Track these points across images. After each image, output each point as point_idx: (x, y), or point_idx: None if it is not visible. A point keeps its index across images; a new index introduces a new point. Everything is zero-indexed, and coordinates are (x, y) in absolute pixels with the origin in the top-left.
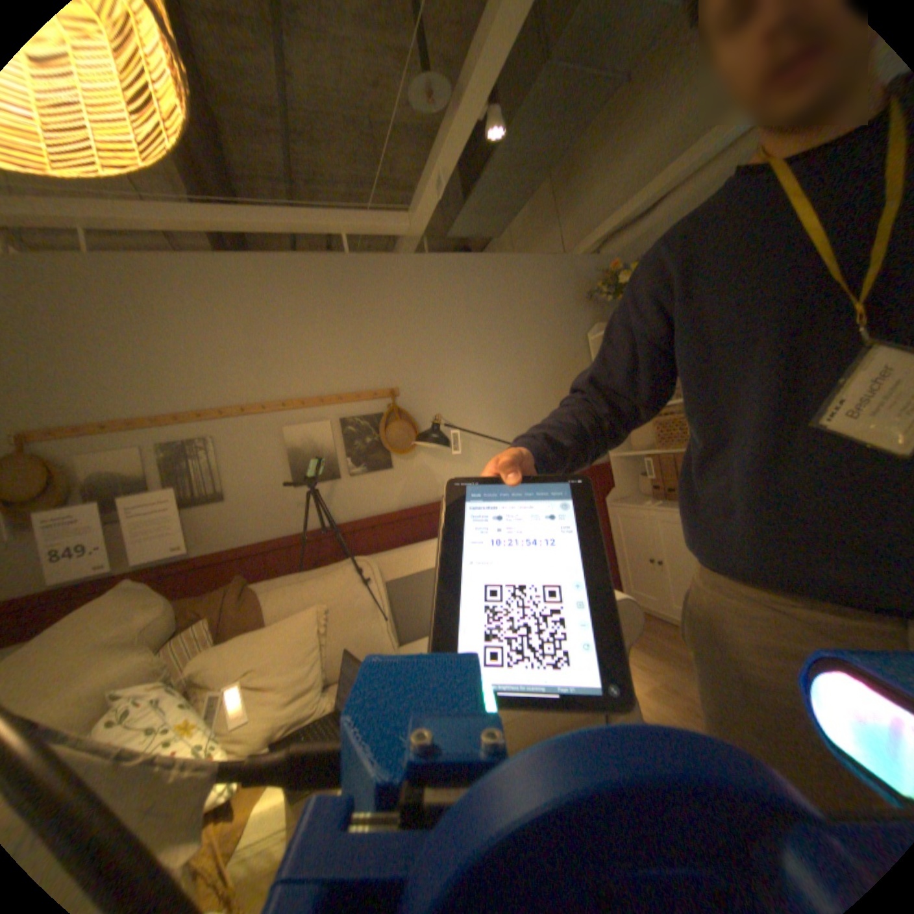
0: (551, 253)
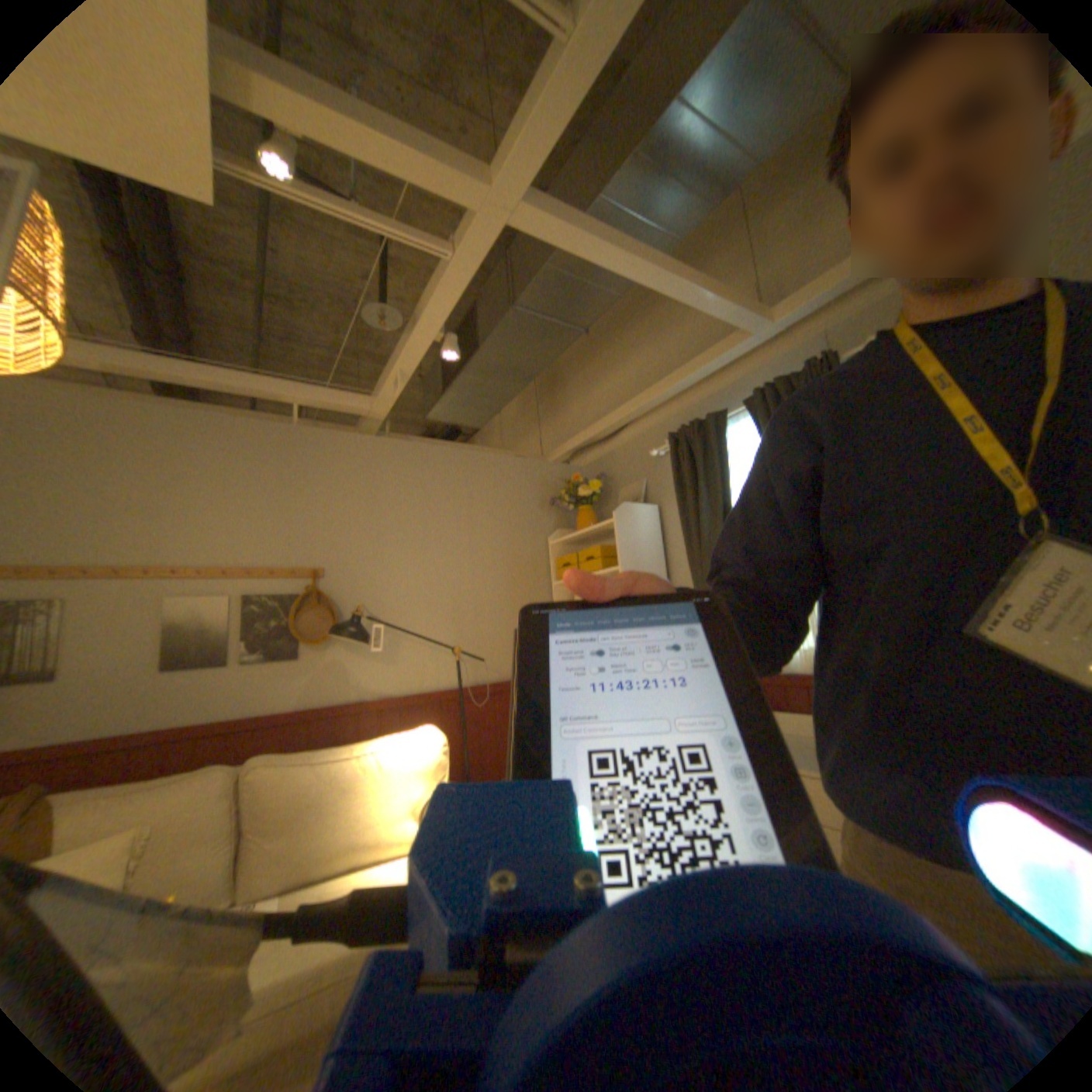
0: (520, 457)
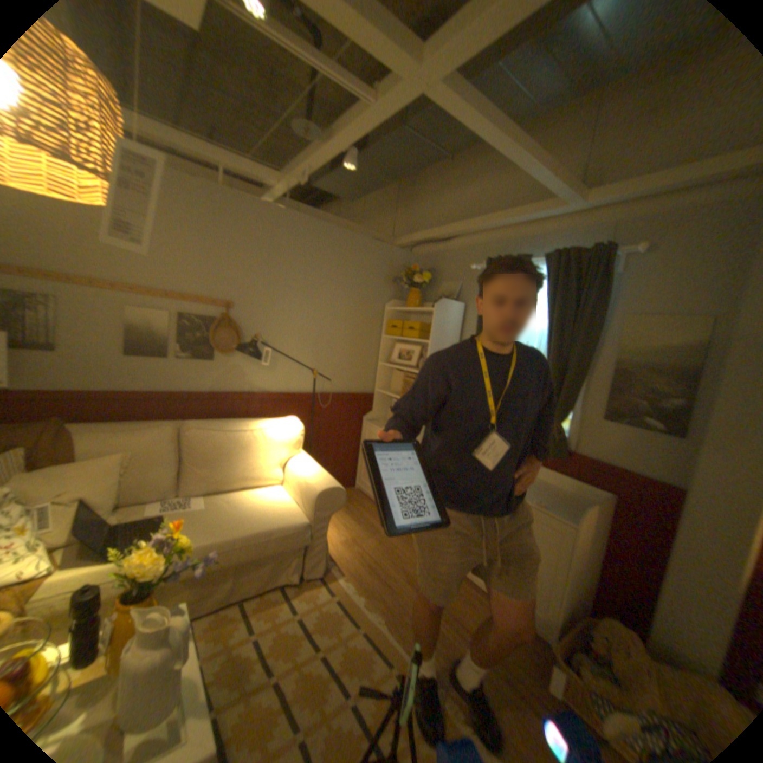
0: (378, 241)
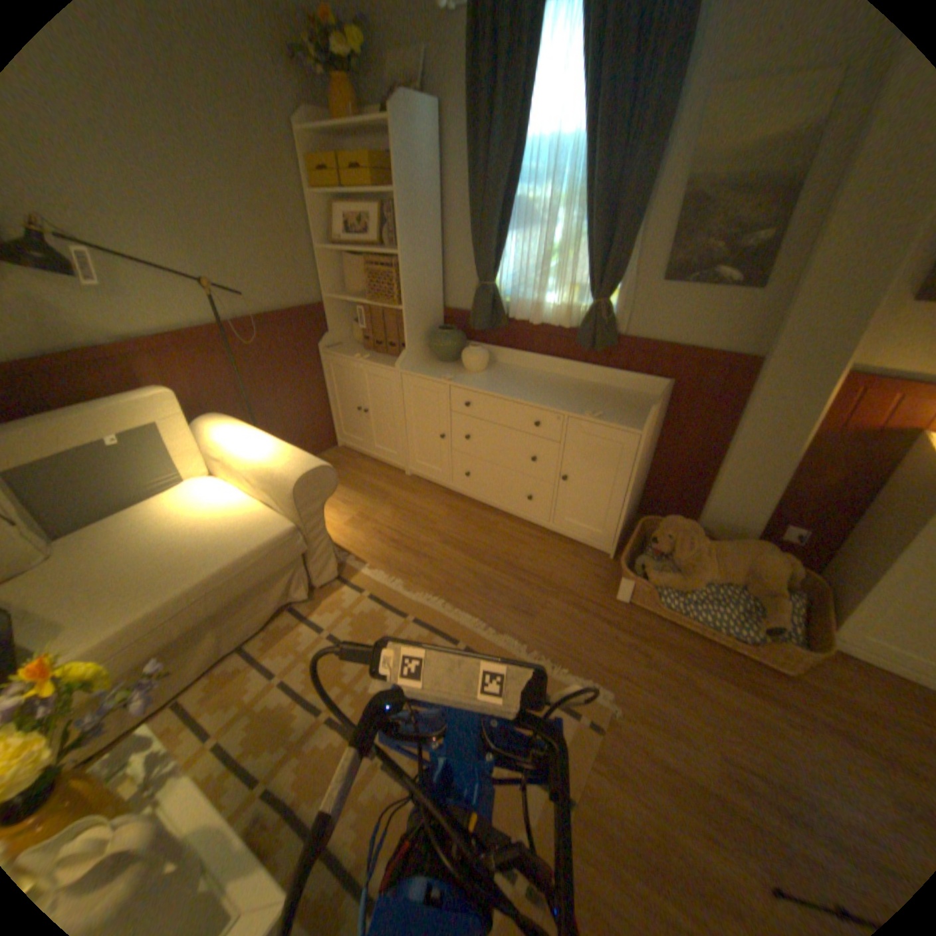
0: None
